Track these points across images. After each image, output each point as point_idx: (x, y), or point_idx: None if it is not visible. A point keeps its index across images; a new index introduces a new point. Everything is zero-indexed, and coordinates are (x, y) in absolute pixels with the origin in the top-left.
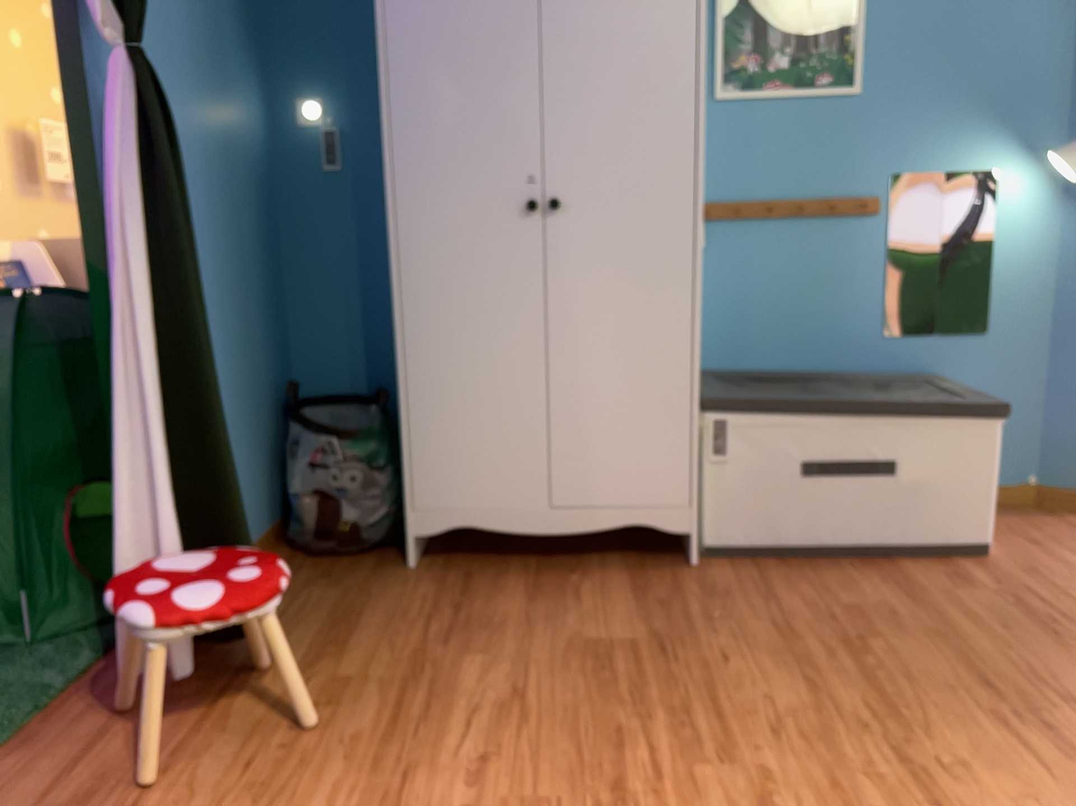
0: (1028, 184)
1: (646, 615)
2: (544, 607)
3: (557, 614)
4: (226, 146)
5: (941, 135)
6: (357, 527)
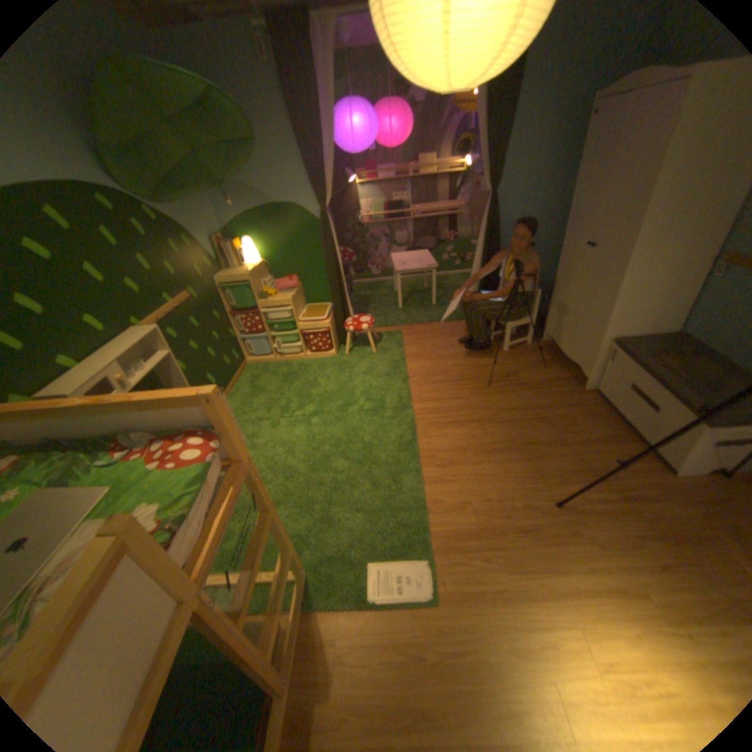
0: None
1: (537, 383)
2: (531, 366)
3: (528, 368)
4: (560, 199)
5: None
6: (546, 325)
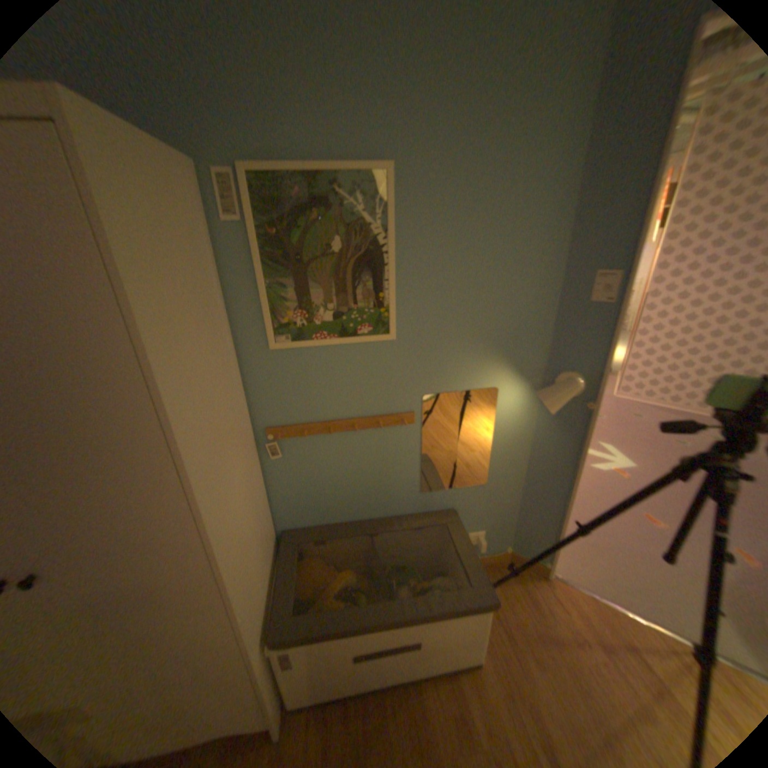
0: (516, 395)
1: None
2: None
3: None
4: None
5: (457, 366)
6: None
